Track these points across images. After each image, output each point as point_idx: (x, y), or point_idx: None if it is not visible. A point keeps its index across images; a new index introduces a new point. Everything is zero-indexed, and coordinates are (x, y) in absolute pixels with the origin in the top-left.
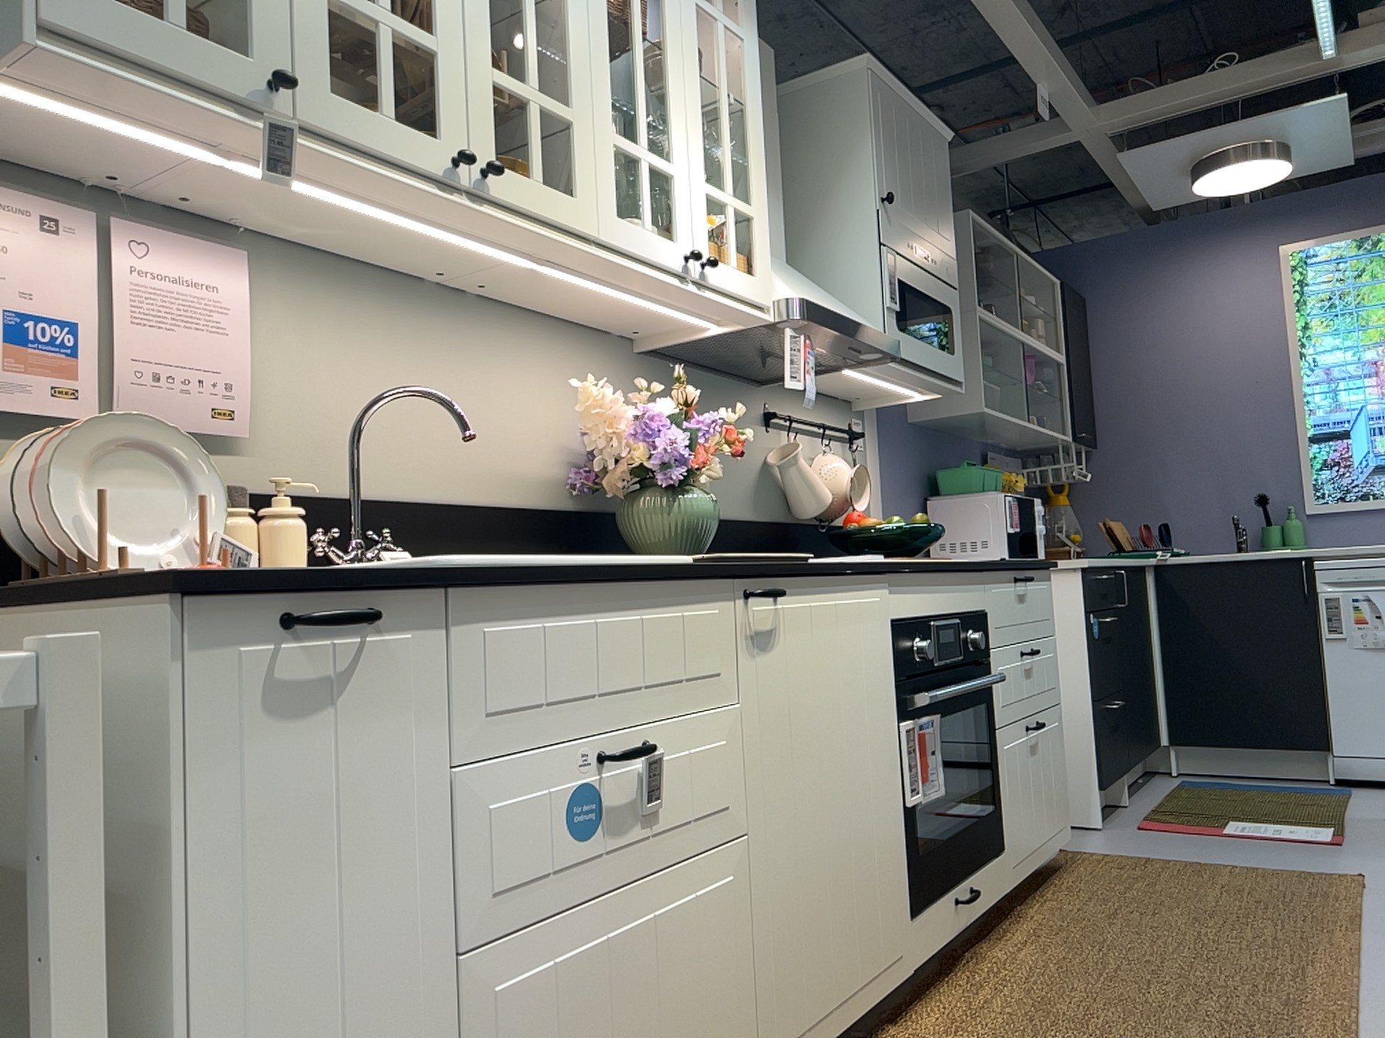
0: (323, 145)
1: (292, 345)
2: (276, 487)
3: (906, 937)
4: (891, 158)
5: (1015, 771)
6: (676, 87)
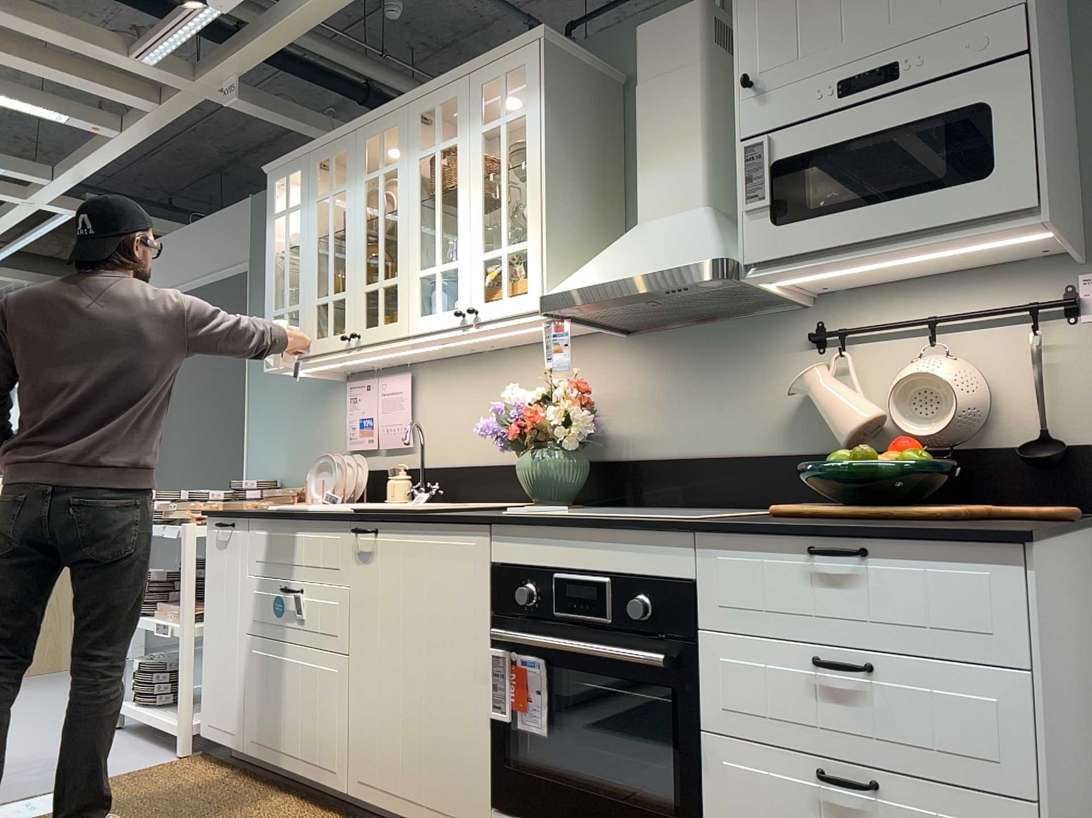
0: (314, 359)
1: (430, 403)
2: (397, 468)
3: (481, 816)
4: (770, 18)
5: (752, 807)
6: (461, 207)
